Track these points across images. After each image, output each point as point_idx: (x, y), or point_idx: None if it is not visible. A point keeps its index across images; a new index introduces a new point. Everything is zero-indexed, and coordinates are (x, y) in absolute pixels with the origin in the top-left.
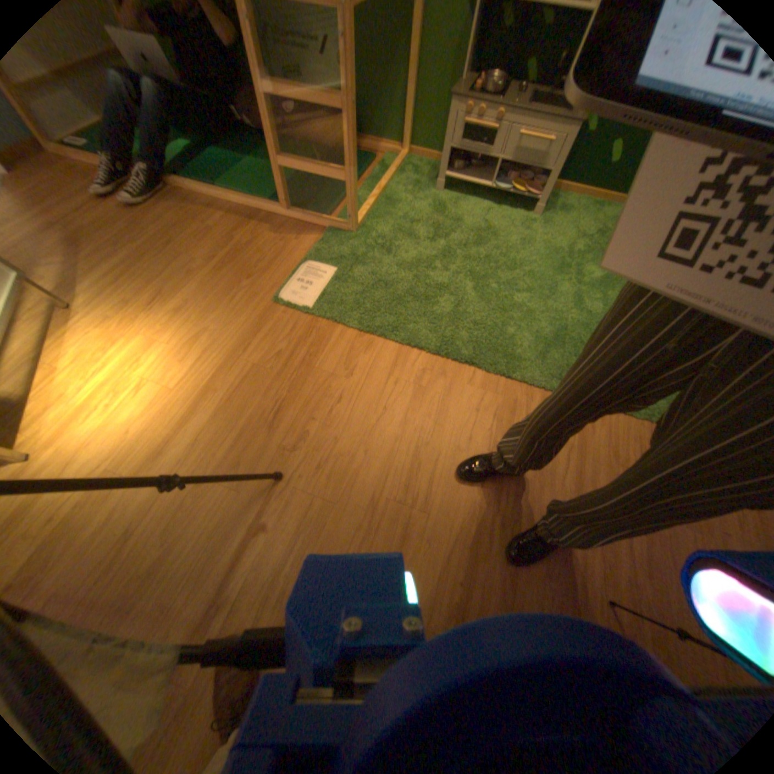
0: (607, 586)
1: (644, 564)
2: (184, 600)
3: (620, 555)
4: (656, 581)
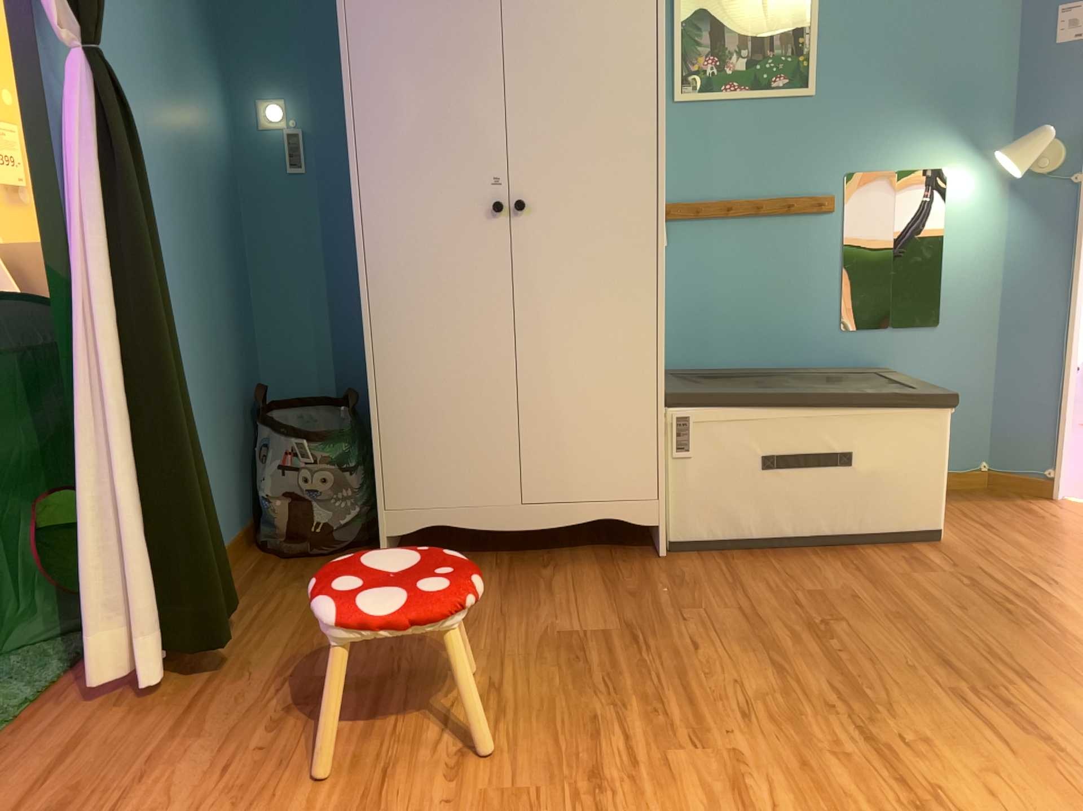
0: (639, 699)
1: (586, 731)
2: (1078, 583)
3: (624, 731)
4: (567, 720)
